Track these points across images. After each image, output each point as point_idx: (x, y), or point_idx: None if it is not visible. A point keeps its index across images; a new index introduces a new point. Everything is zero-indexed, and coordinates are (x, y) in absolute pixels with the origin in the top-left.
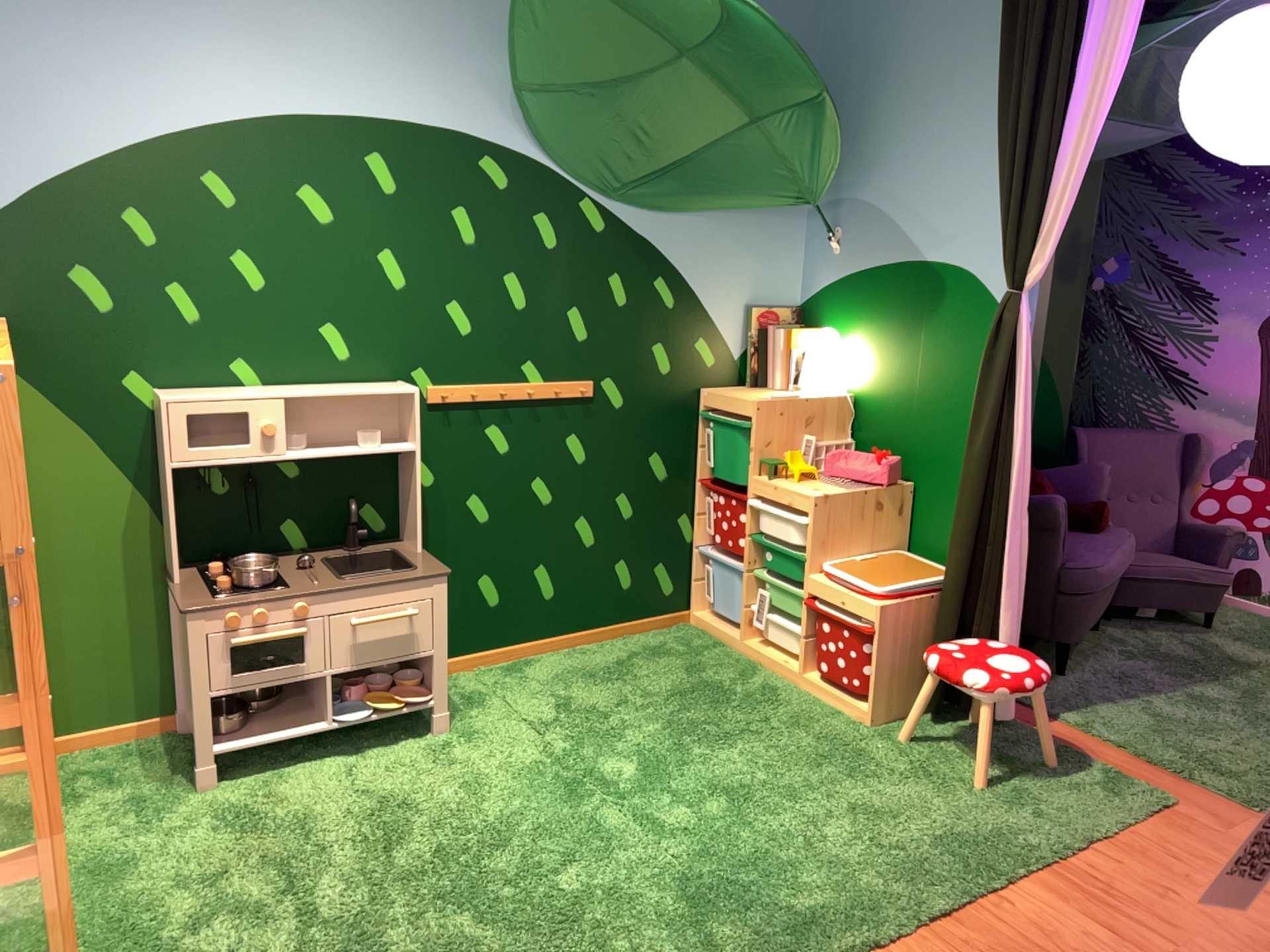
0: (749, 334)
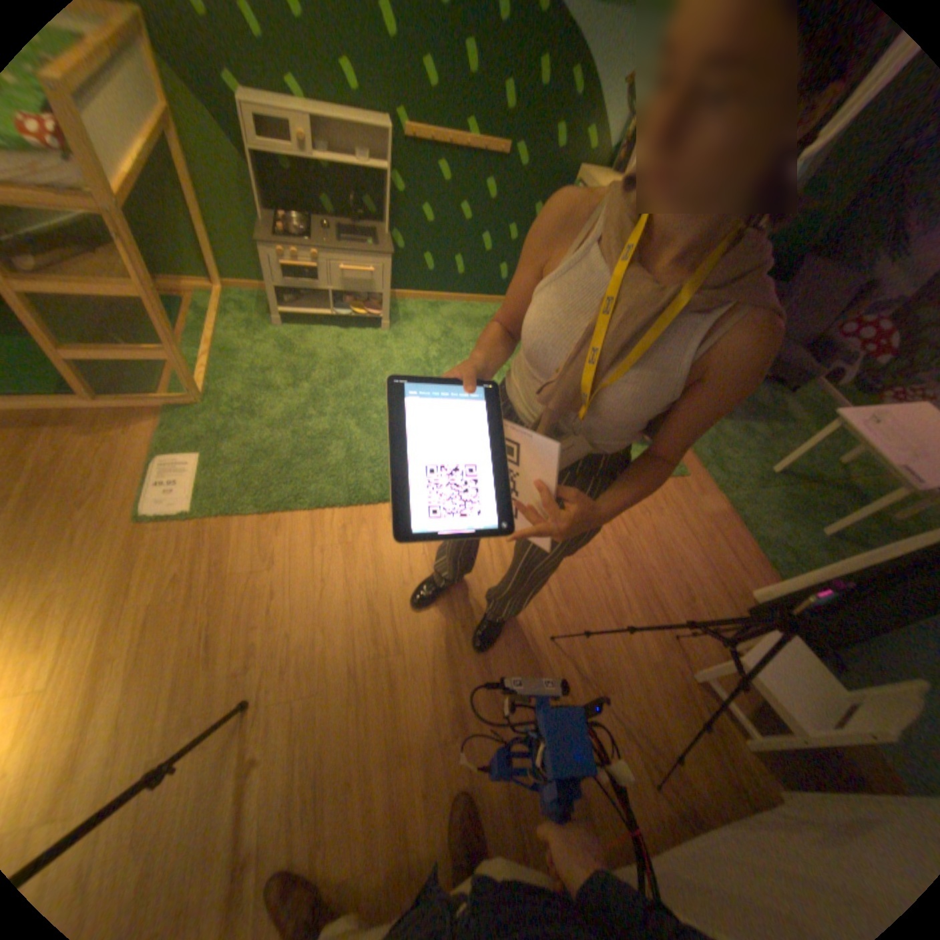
0: (628, 132)
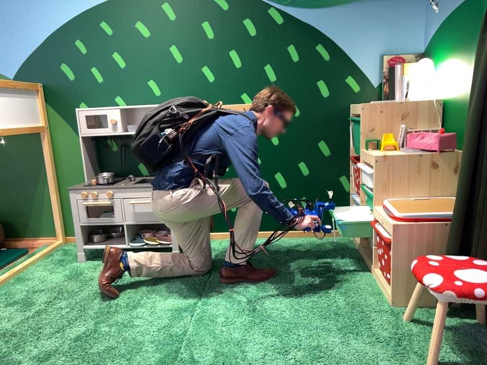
0: (380, 69)
